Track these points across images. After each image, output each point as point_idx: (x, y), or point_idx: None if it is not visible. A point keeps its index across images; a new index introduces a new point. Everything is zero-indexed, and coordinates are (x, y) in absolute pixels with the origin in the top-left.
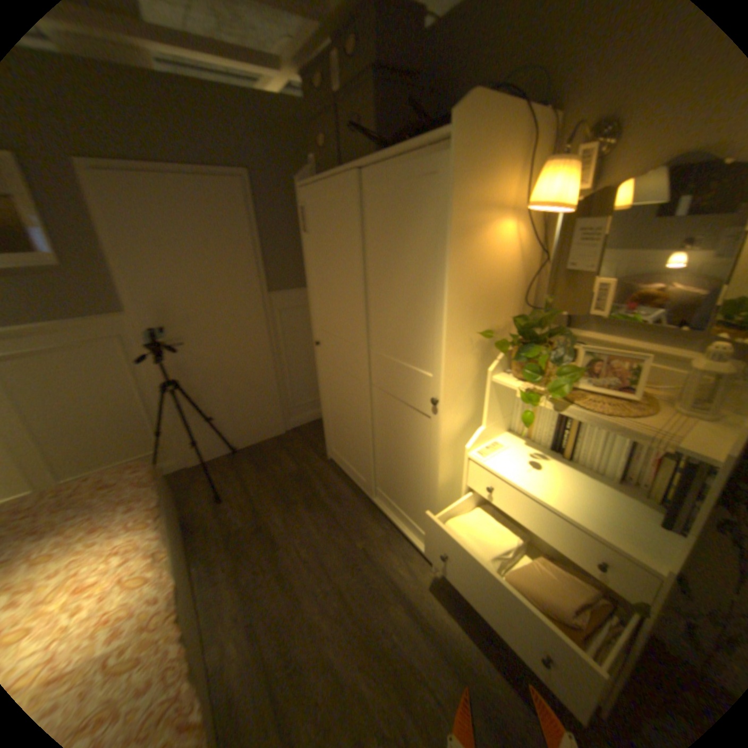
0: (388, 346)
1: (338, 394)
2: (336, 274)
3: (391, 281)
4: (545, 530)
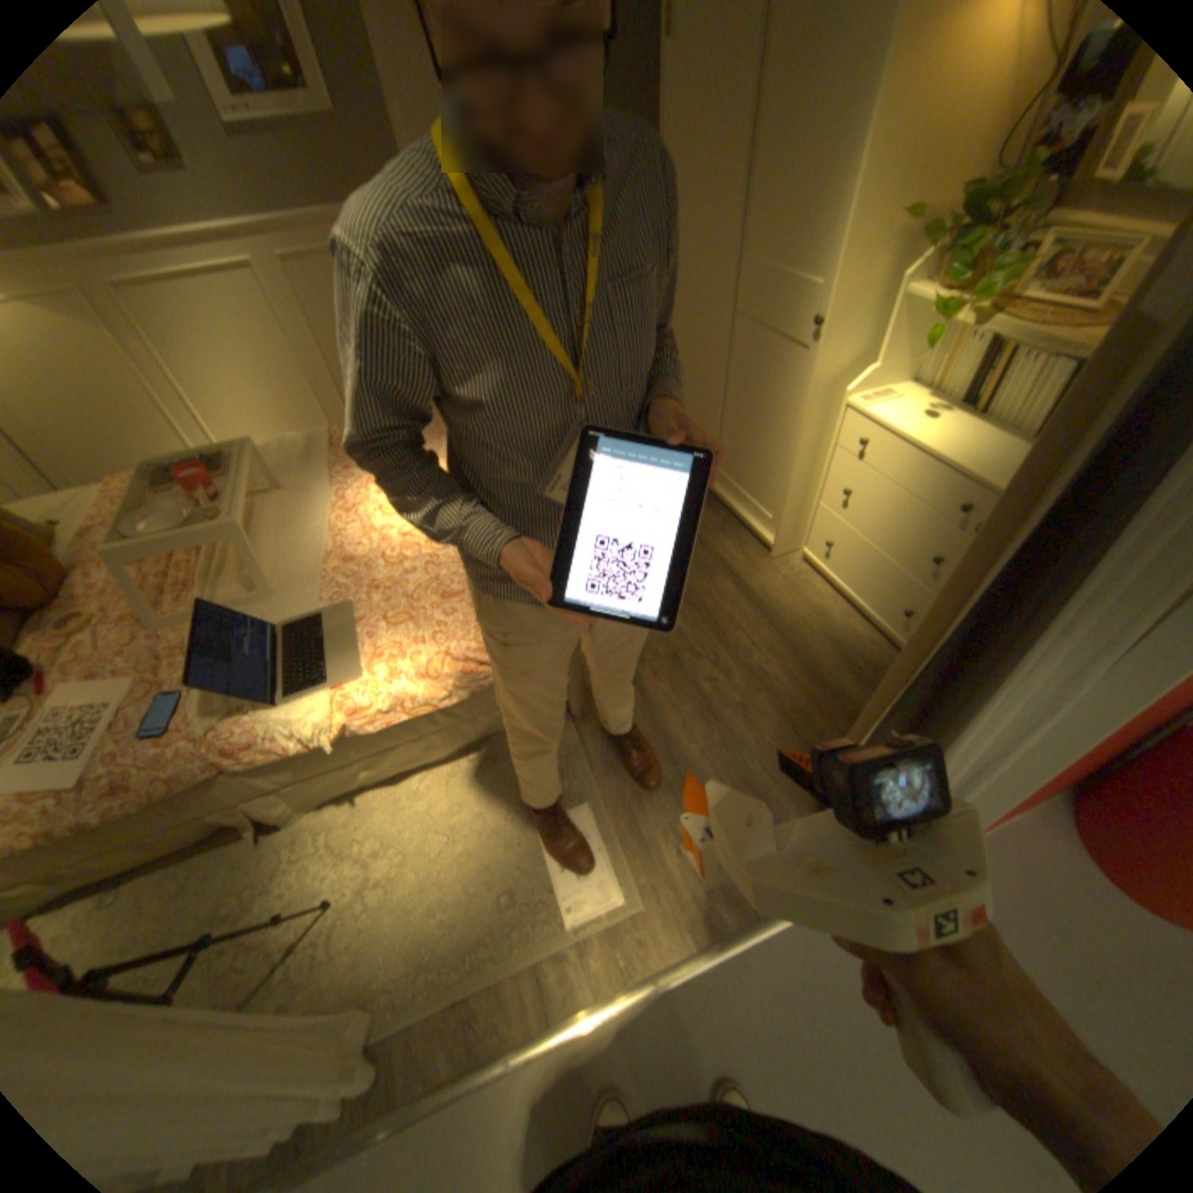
0: (772, 243)
1: (685, 335)
2: (712, 120)
3: (795, 126)
4: (916, 481)
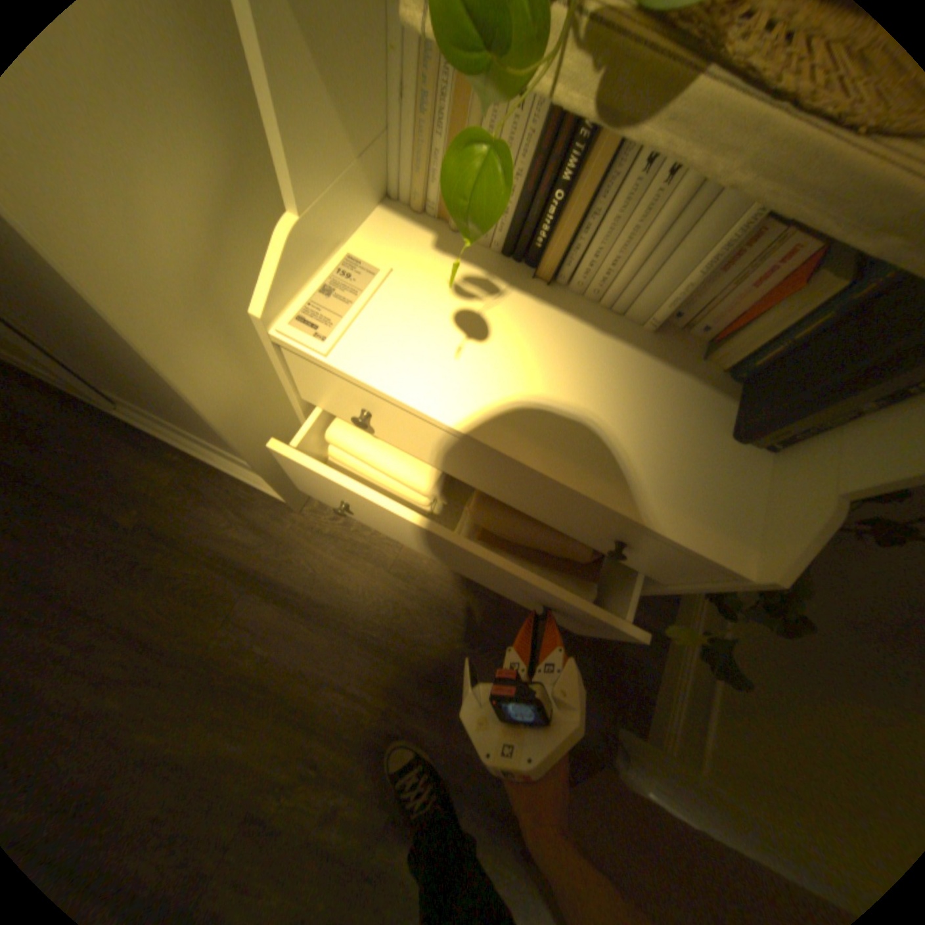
0: None
1: None
2: None
3: None
4: (501, 490)
